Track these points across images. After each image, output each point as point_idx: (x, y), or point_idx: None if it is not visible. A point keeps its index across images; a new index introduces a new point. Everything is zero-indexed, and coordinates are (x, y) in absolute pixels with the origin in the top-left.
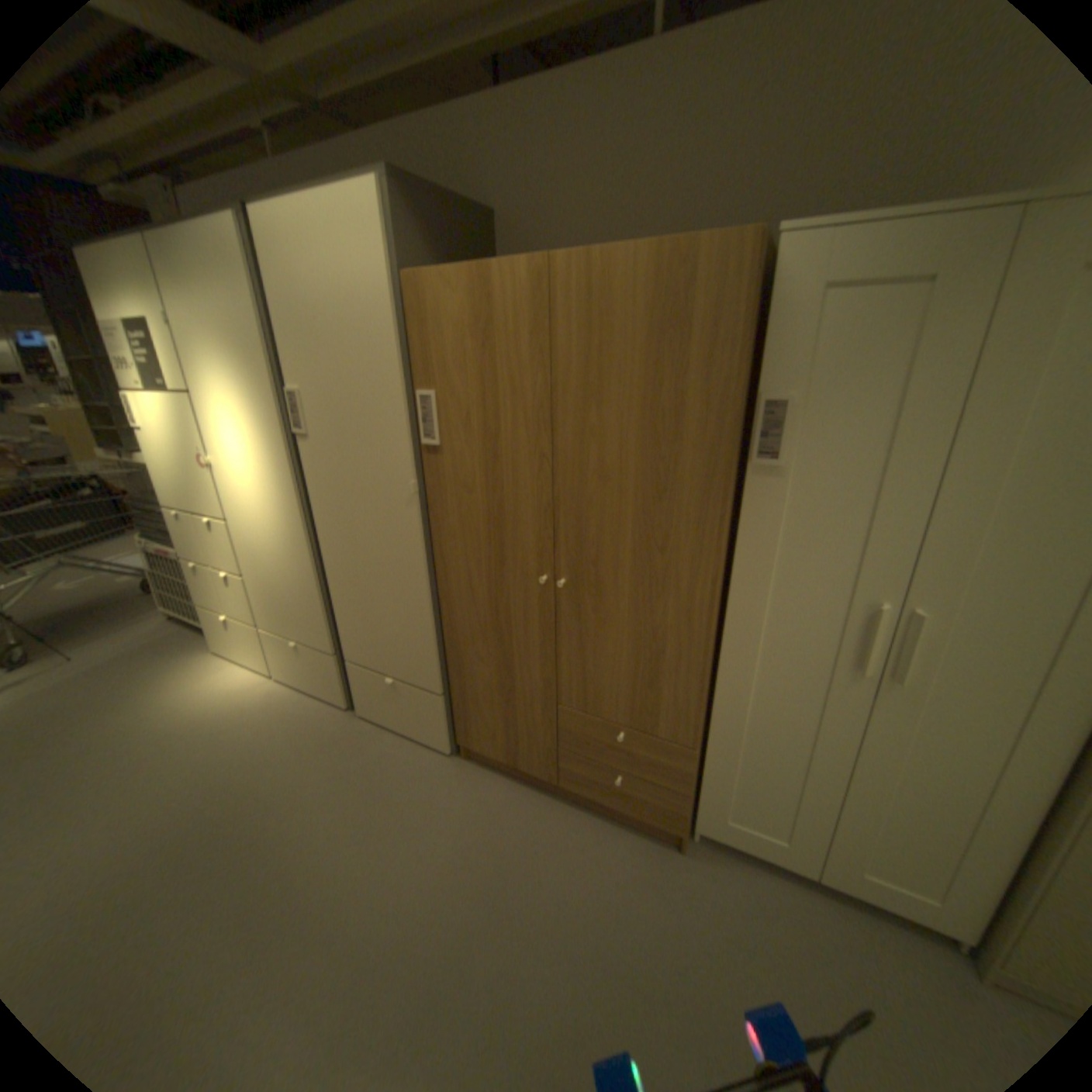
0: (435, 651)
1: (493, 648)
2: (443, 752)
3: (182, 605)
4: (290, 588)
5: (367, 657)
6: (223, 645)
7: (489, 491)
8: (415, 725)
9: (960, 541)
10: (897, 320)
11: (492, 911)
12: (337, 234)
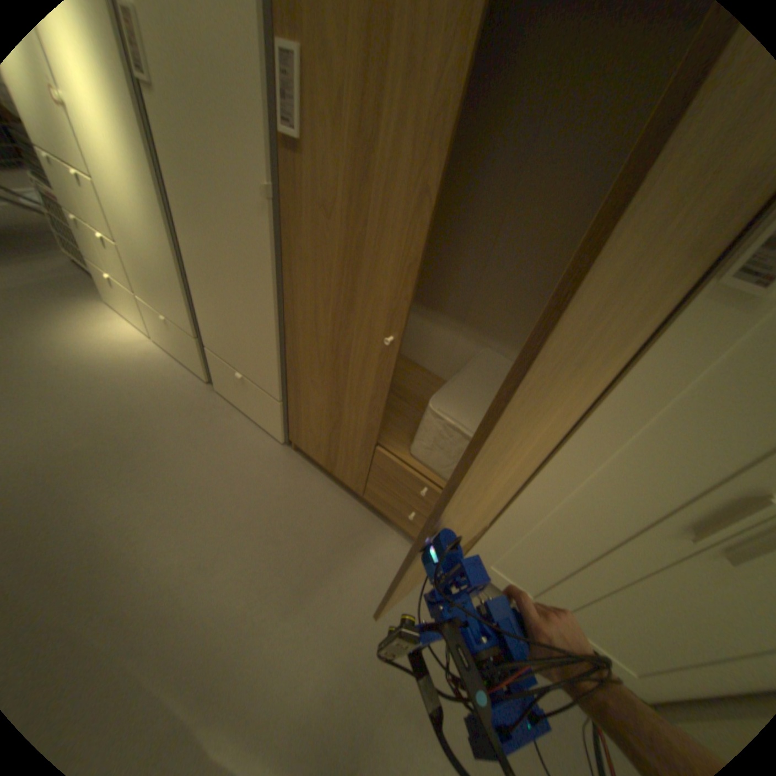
0: (279, 367)
1: (329, 383)
2: (279, 440)
3: (80, 254)
4: (156, 267)
5: (223, 350)
6: (113, 300)
7: (351, 221)
8: (260, 414)
9: None
10: None
11: (288, 582)
12: None
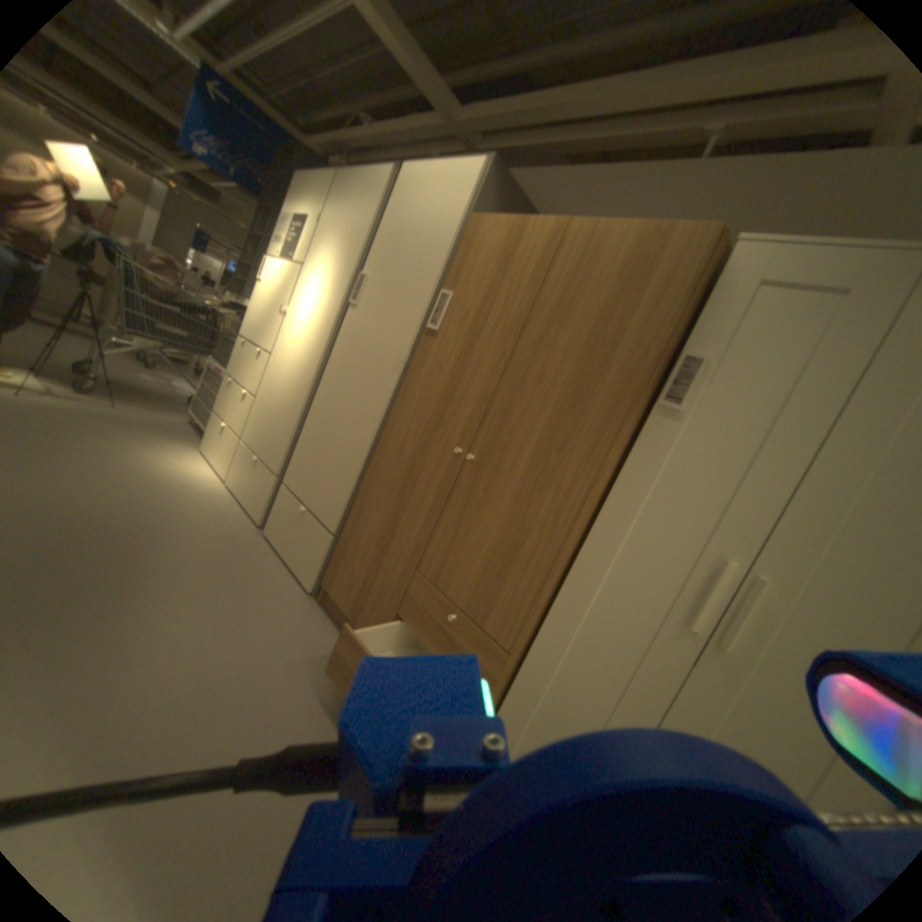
0: (345, 496)
1: (388, 505)
2: (302, 592)
3: (202, 416)
4: (277, 416)
5: (296, 487)
6: (207, 450)
7: (449, 374)
8: (296, 559)
9: (817, 520)
10: (807, 318)
11: (253, 713)
12: (441, 188)
